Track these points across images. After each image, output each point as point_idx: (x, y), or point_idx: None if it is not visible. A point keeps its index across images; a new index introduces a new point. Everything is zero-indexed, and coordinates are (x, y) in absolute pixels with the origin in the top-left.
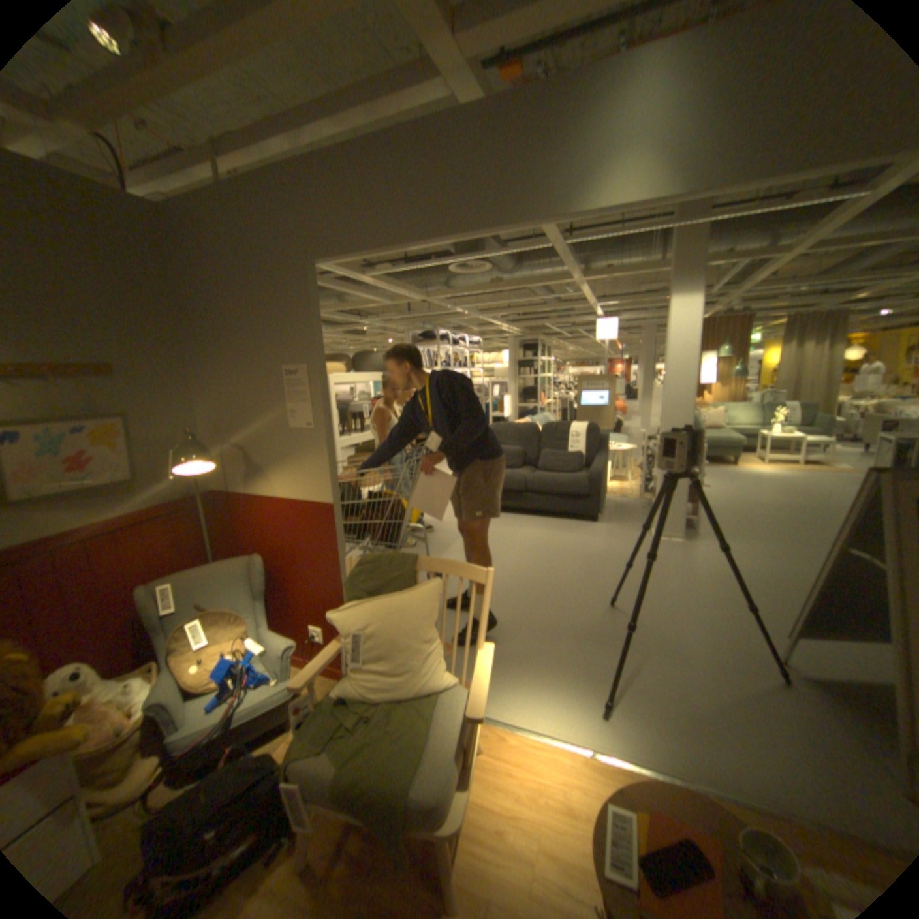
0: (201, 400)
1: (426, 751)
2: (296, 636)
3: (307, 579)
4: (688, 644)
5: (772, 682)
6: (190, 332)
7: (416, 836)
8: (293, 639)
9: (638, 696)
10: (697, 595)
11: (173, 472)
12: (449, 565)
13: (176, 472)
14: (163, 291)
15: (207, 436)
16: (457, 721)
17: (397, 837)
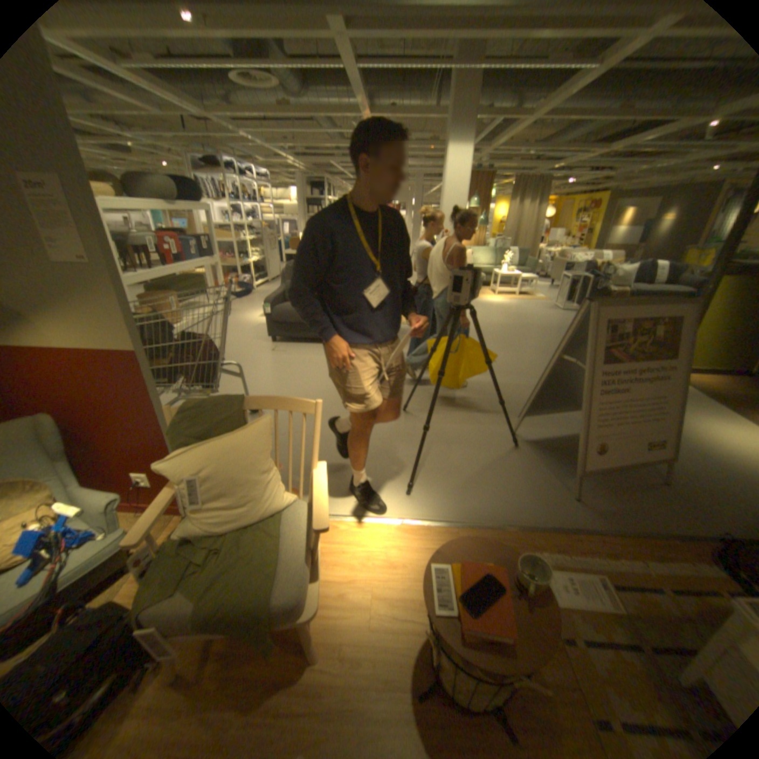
0: None
1: (279, 562)
2: (117, 484)
3: (118, 430)
4: (456, 431)
5: (507, 447)
6: None
7: (281, 630)
8: (114, 488)
9: (427, 473)
10: (459, 395)
11: None
12: (277, 401)
13: None
14: None
15: None
16: (301, 530)
17: (264, 636)
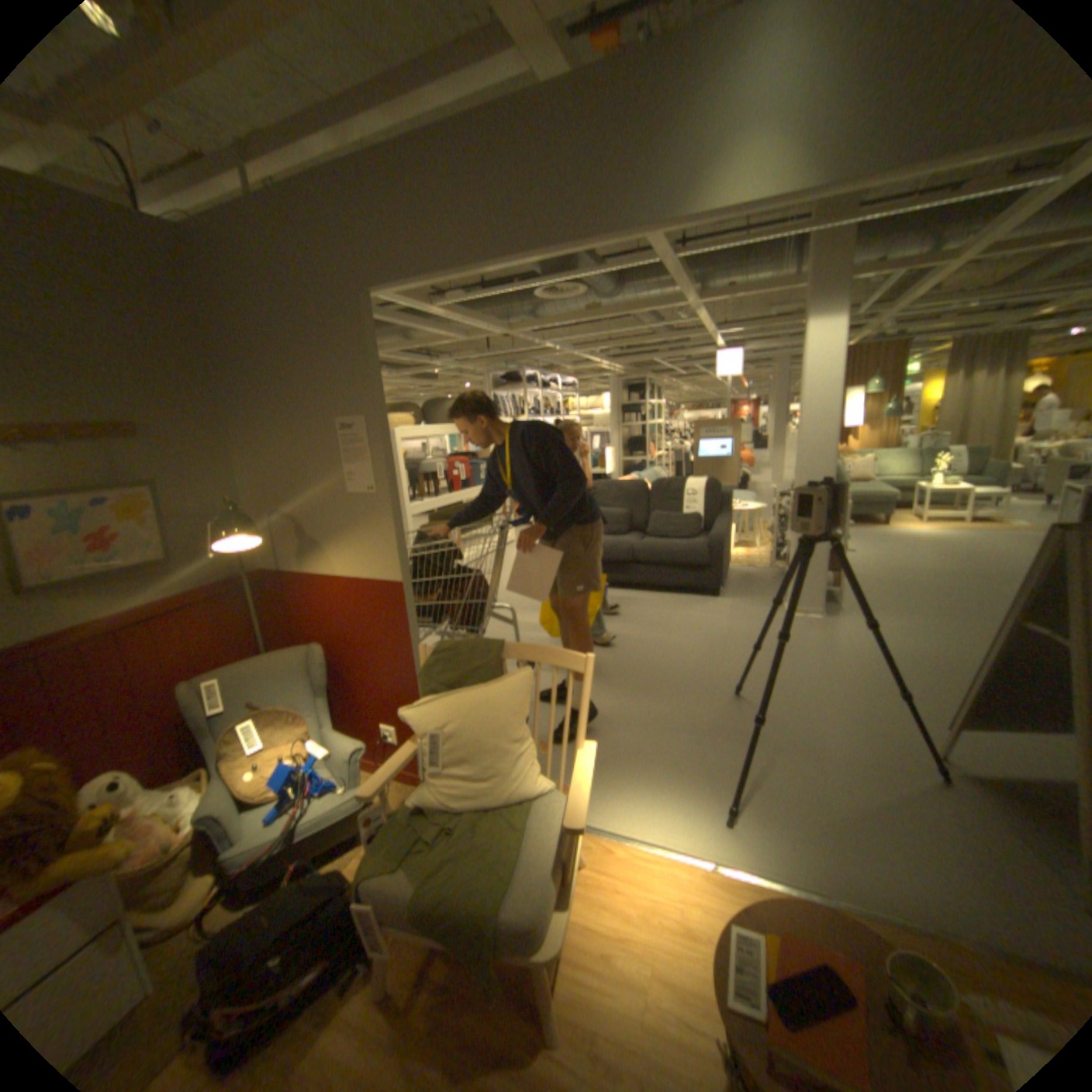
0: (243, 462)
1: (518, 866)
2: (366, 736)
3: (376, 671)
4: (828, 739)
5: (929, 781)
6: (225, 381)
7: (508, 962)
8: (363, 740)
9: (768, 799)
10: (839, 681)
11: (213, 548)
12: (541, 652)
13: (217, 549)
14: (191, 332)
15: (252, 505)
16: (554, 832)
17: (487, 963)
